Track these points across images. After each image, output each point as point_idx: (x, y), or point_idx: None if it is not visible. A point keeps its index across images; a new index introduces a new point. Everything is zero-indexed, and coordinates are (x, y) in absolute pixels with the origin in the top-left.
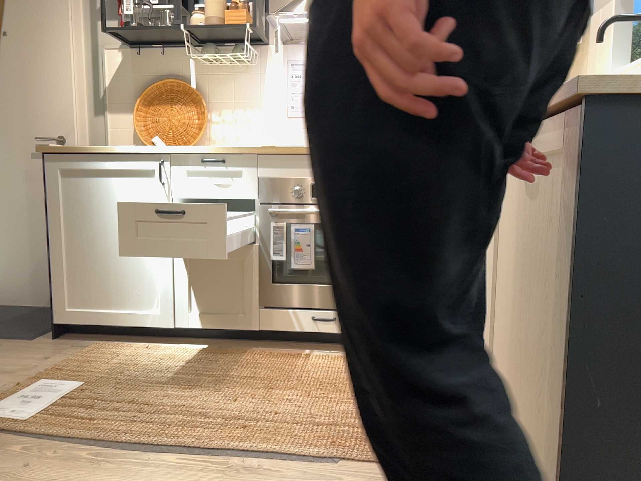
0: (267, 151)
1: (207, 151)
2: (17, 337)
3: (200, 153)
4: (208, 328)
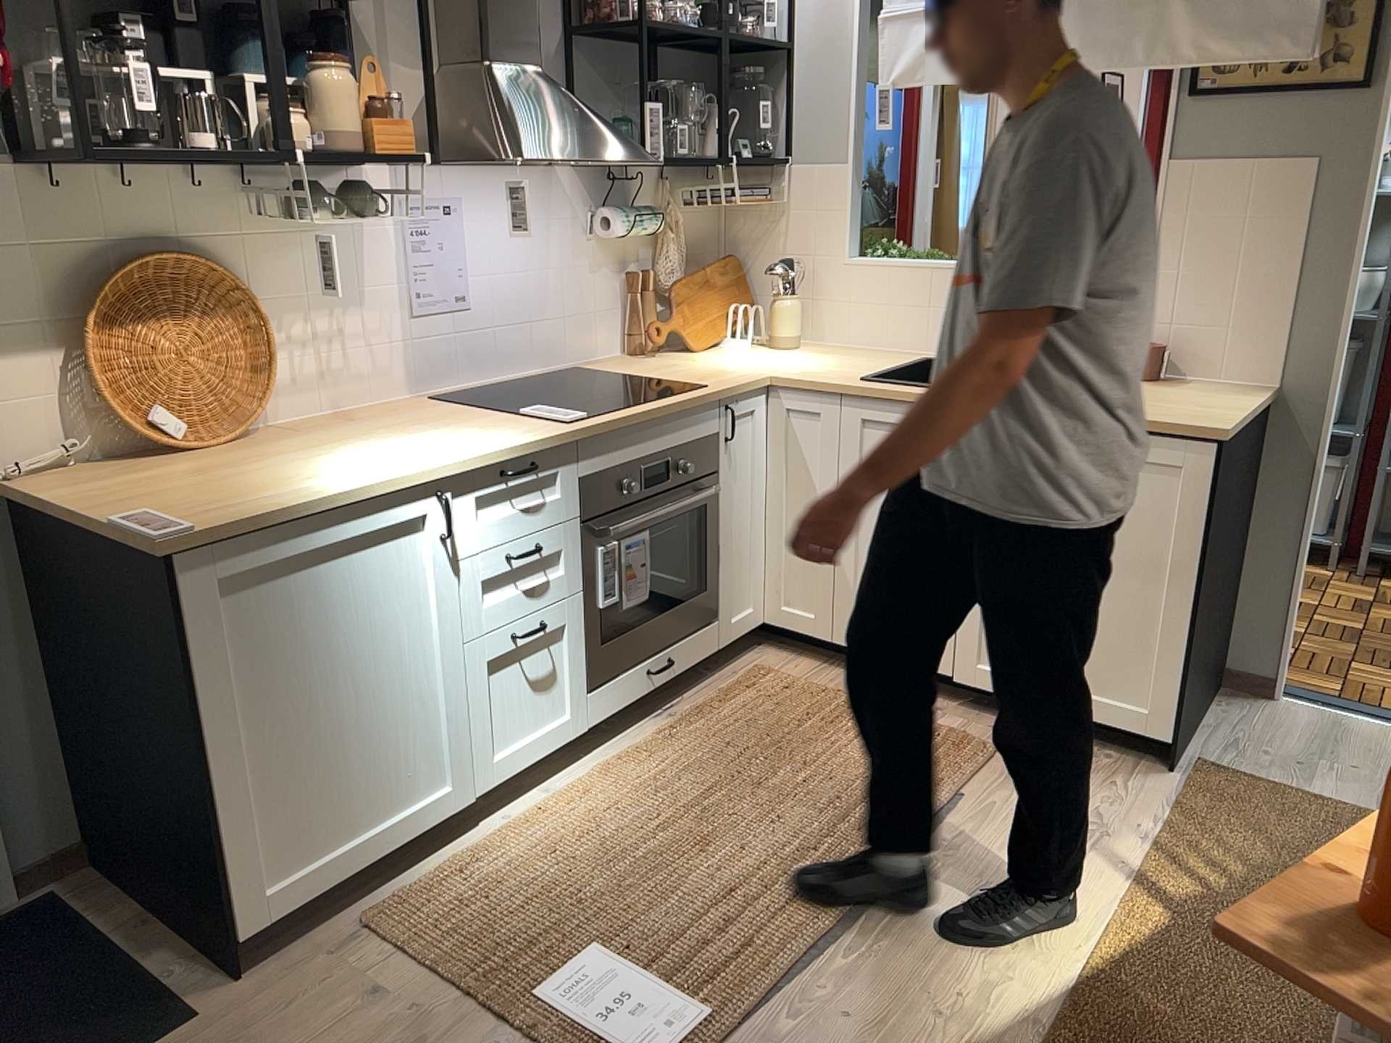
0: (595, 429)
1: (514, 452)
2: (134, 1038)
3: (500, 460)
4: (525, 766)
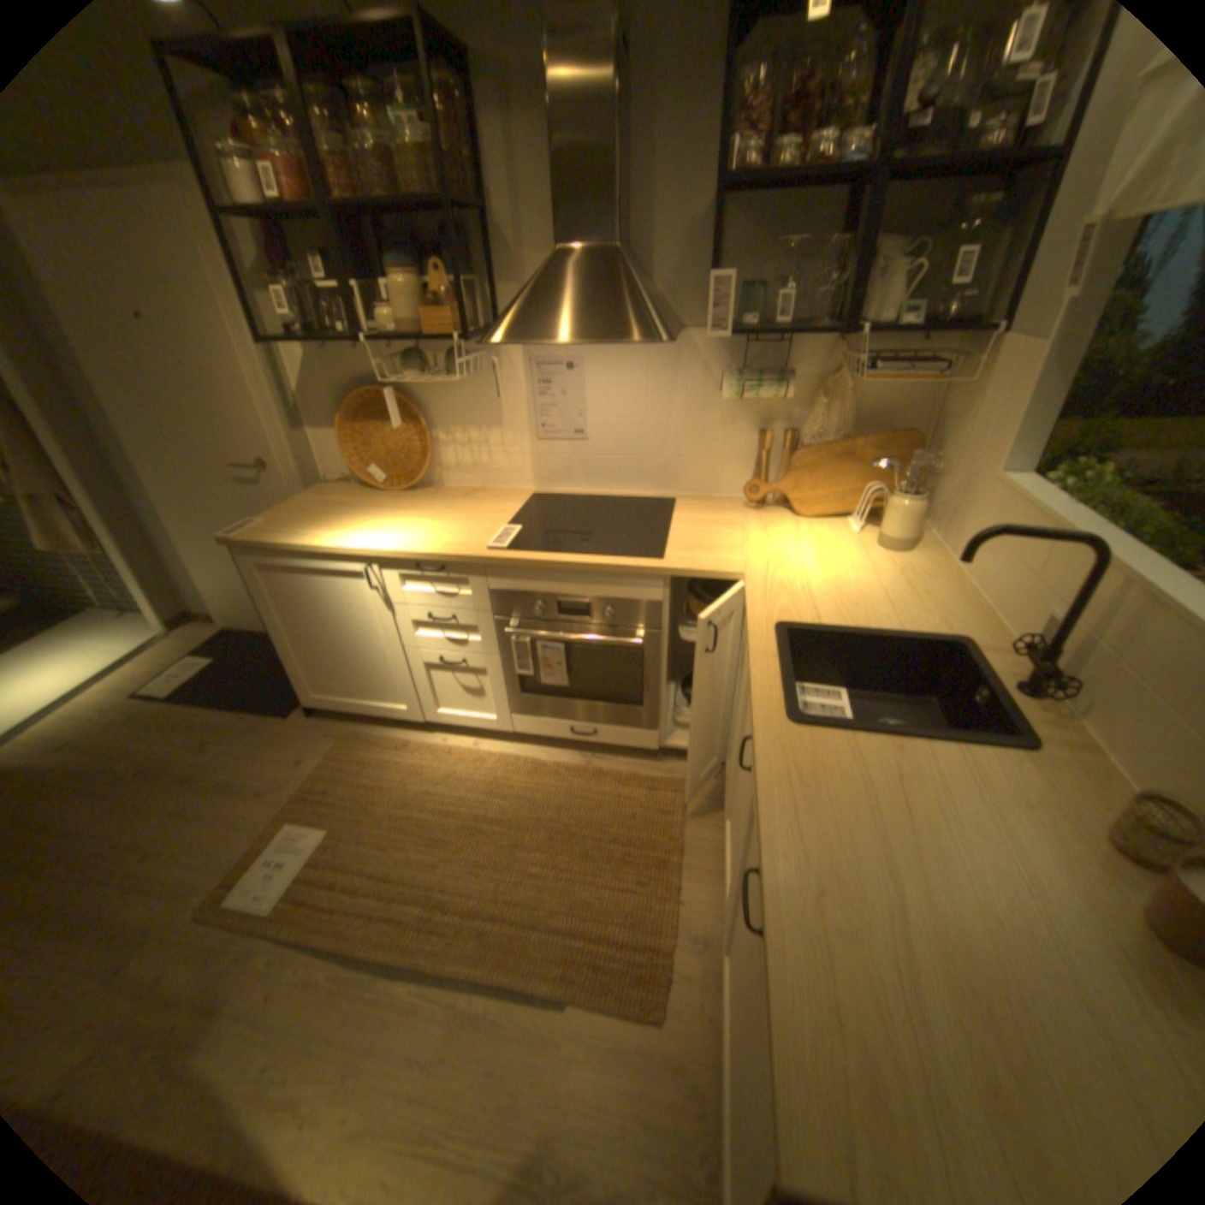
0: (495, 561)
1: (420, 556)
2: (272, 709)
3: (412, 557)
4: (459, 722)
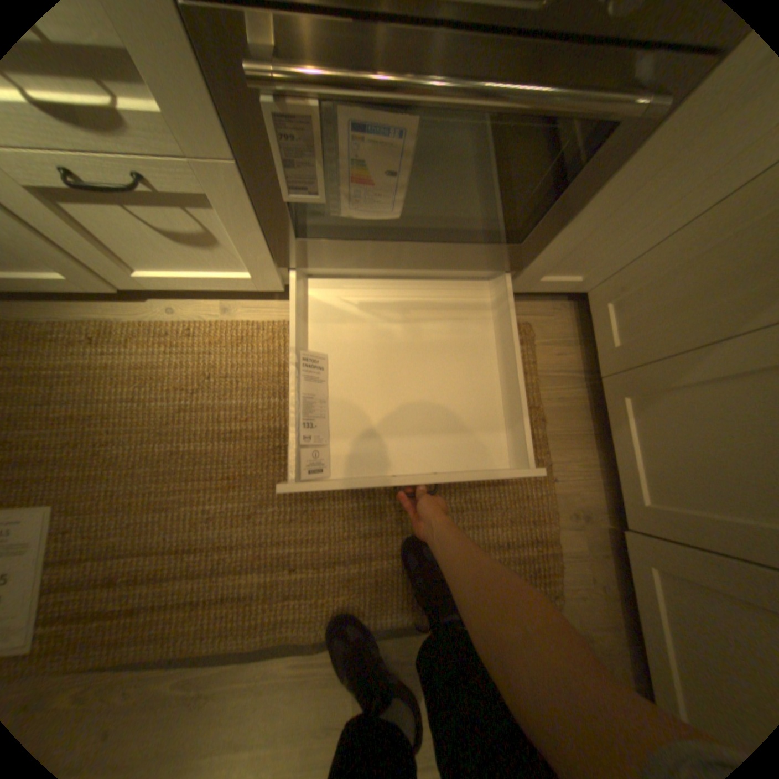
0: None
1: None
2: None
3: None
4: (183, 285)
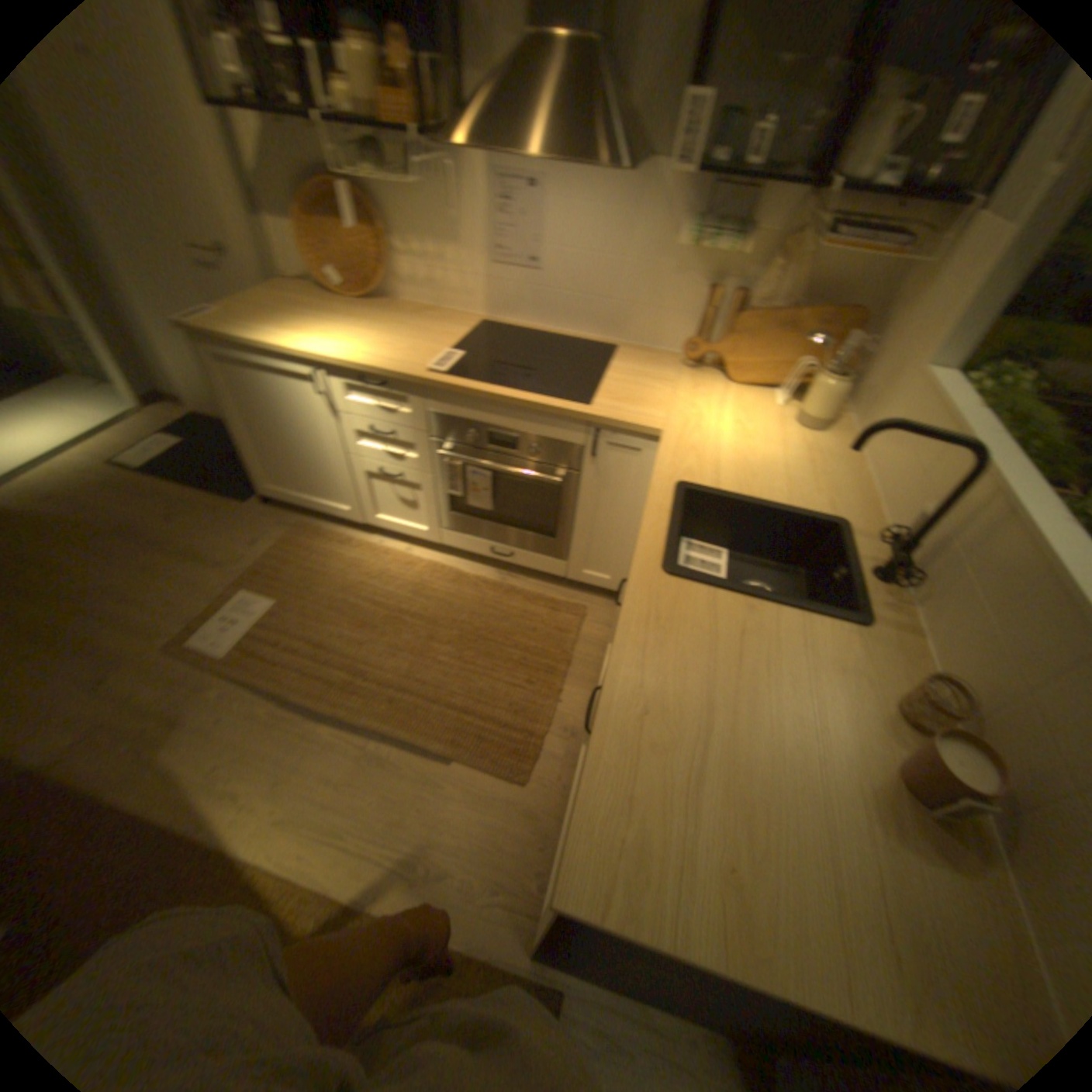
0: (430, 385)
1: (360, 370)
2: (228, 494)
3: (352, 370)
4: (392, 530)
